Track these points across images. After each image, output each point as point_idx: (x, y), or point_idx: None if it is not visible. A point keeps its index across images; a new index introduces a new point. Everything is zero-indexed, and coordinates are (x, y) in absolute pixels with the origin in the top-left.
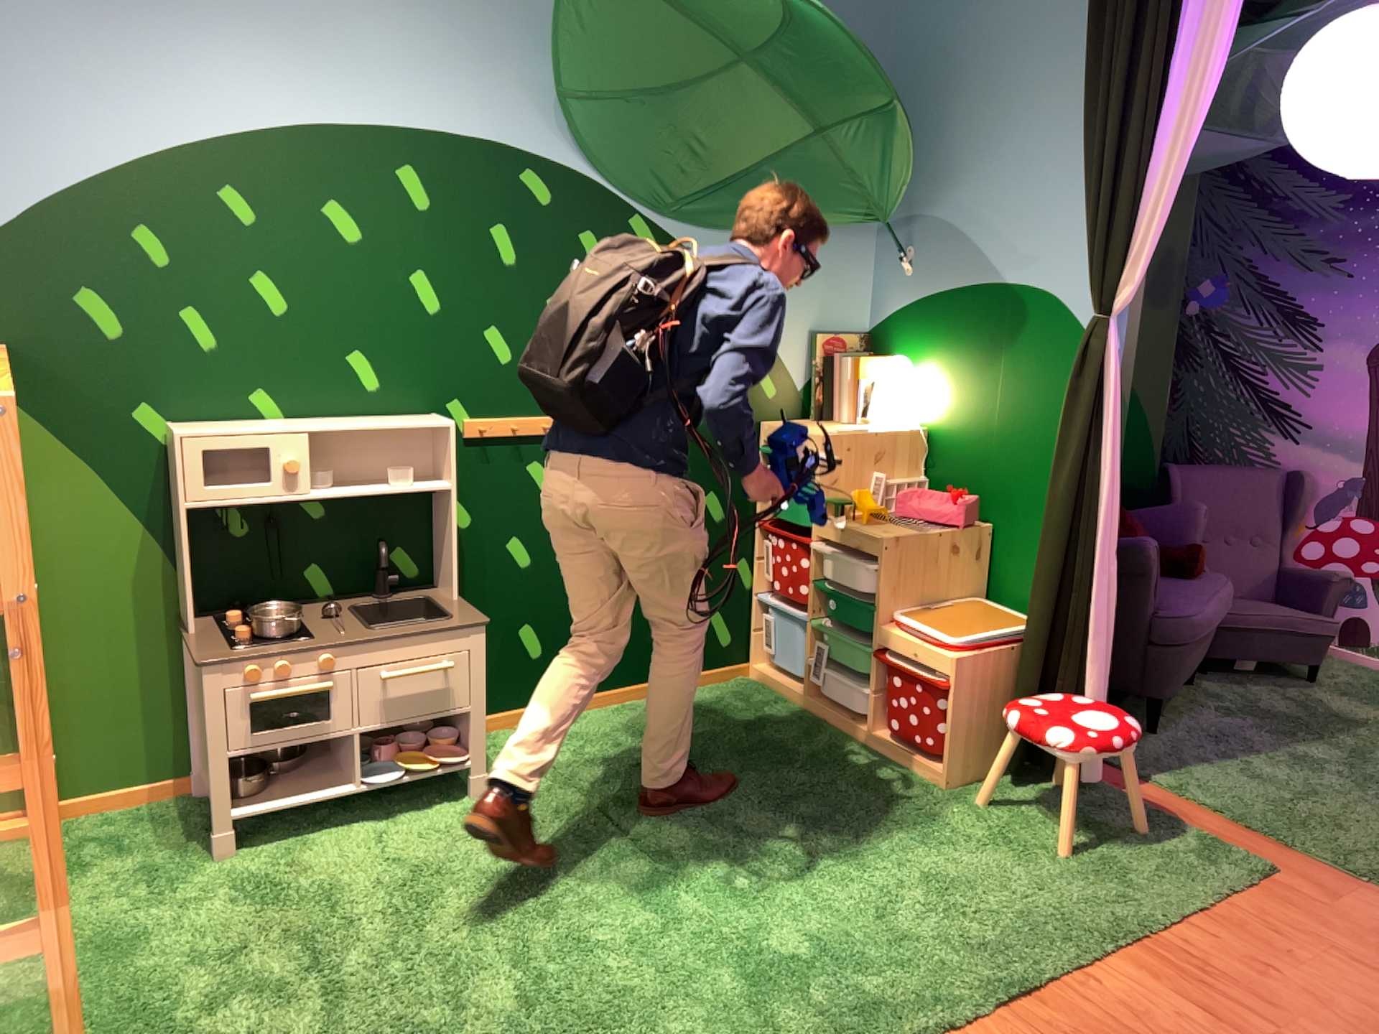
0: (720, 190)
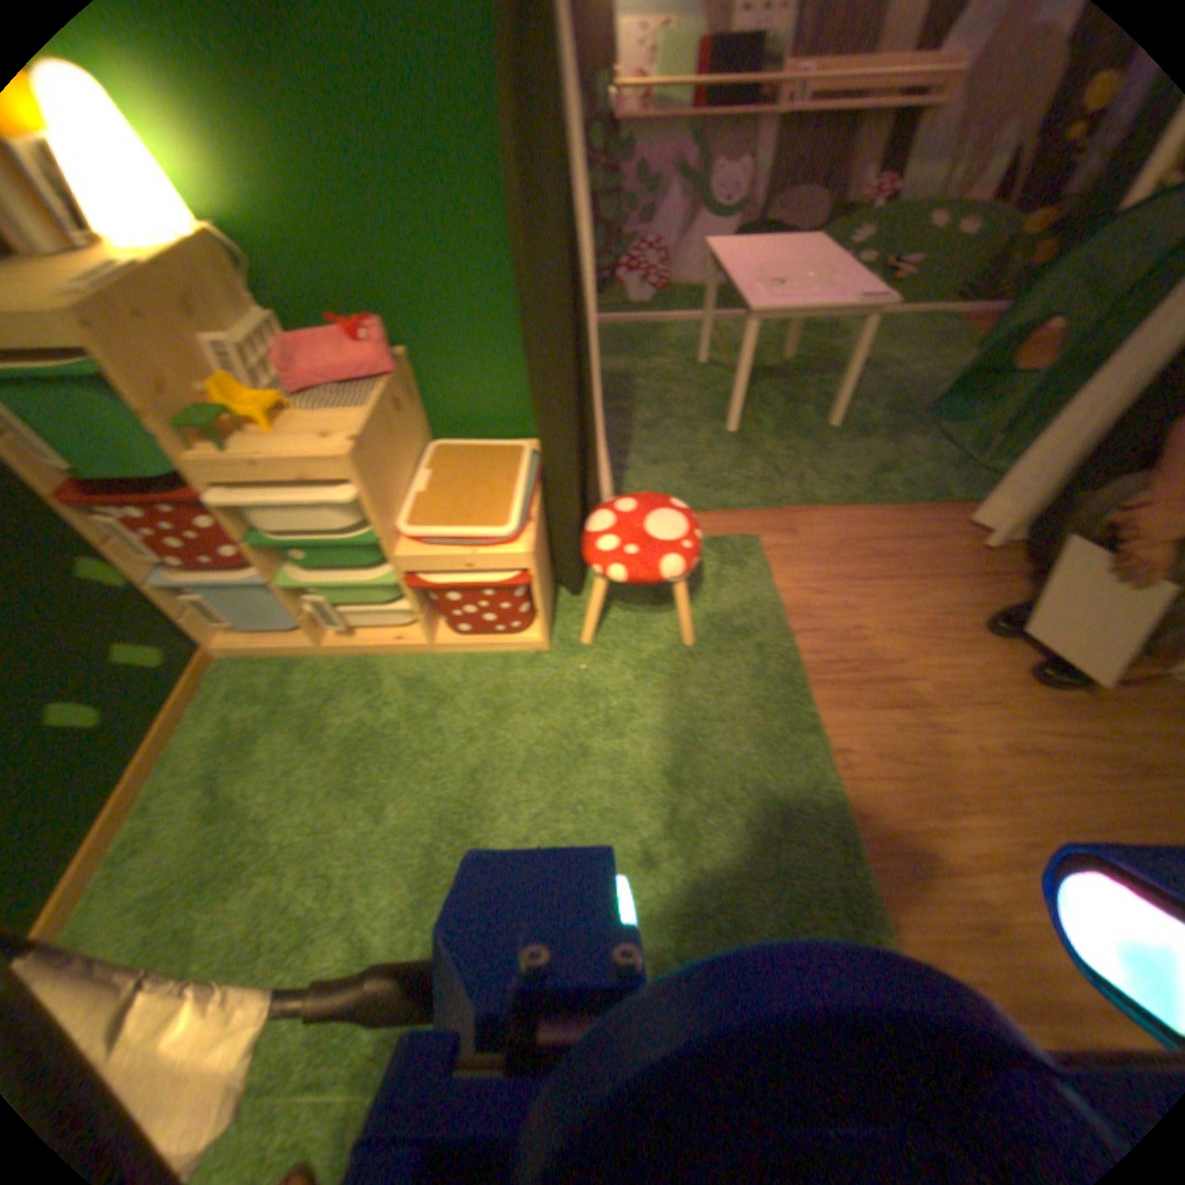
0: None
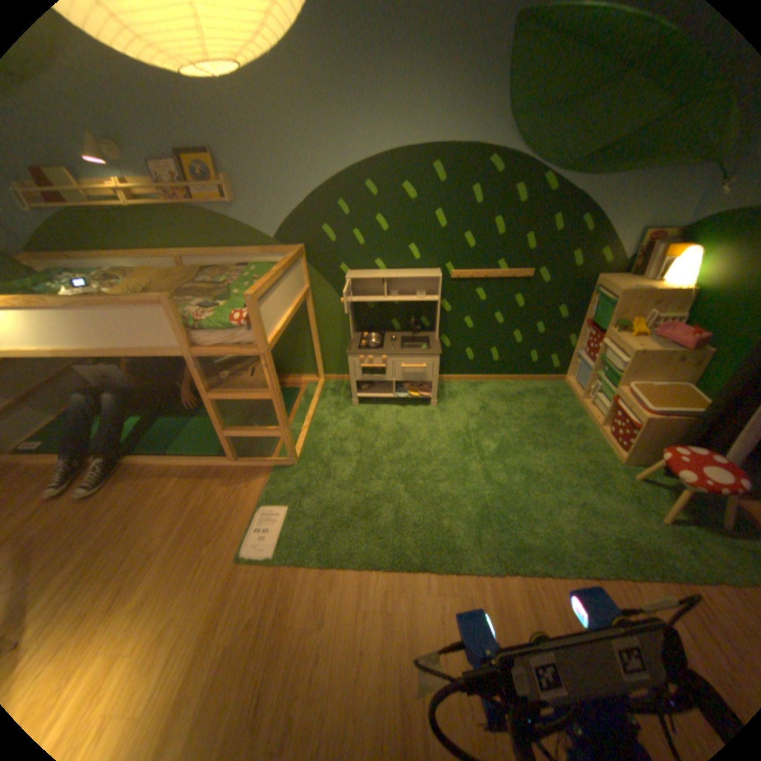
0: (604, 148)
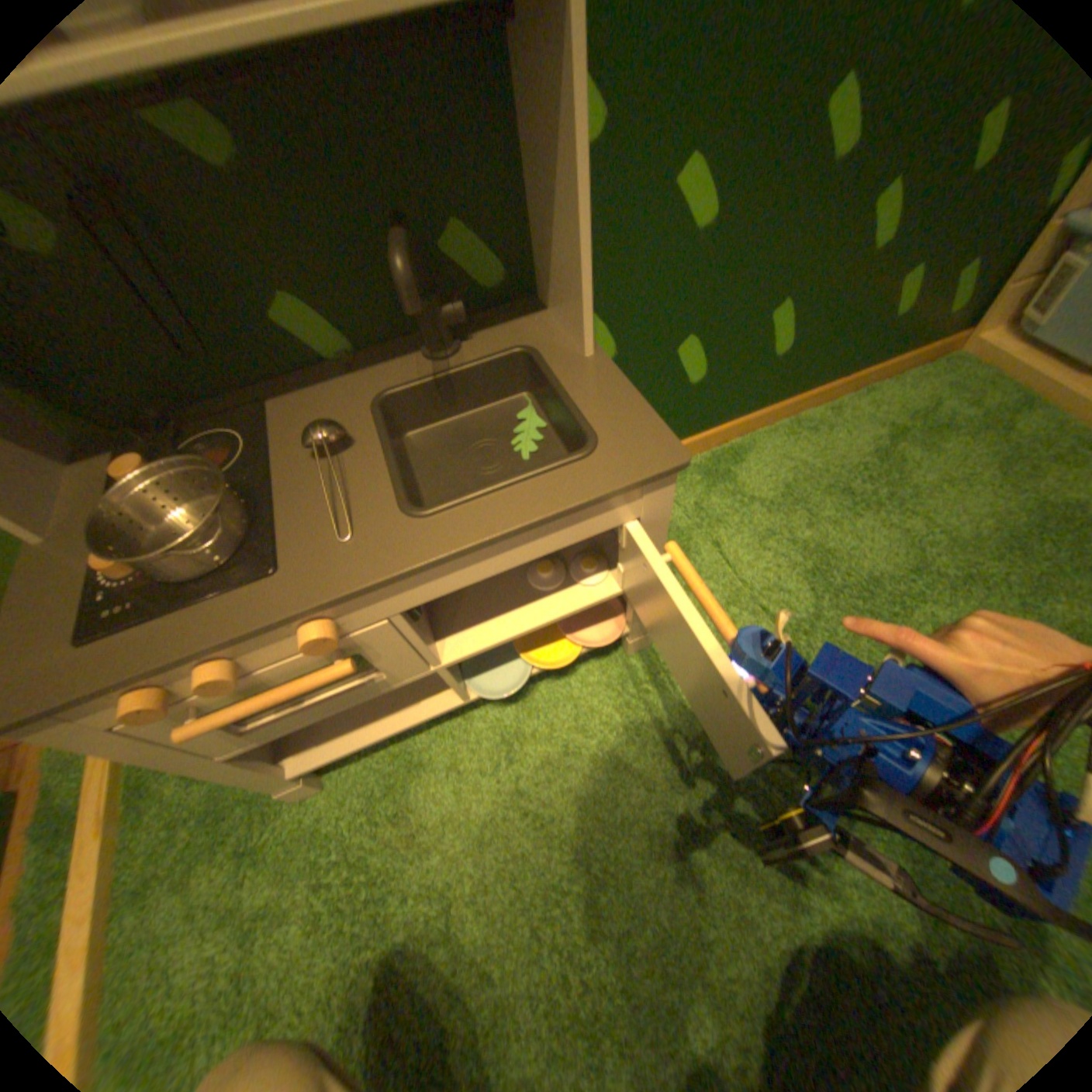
0: None
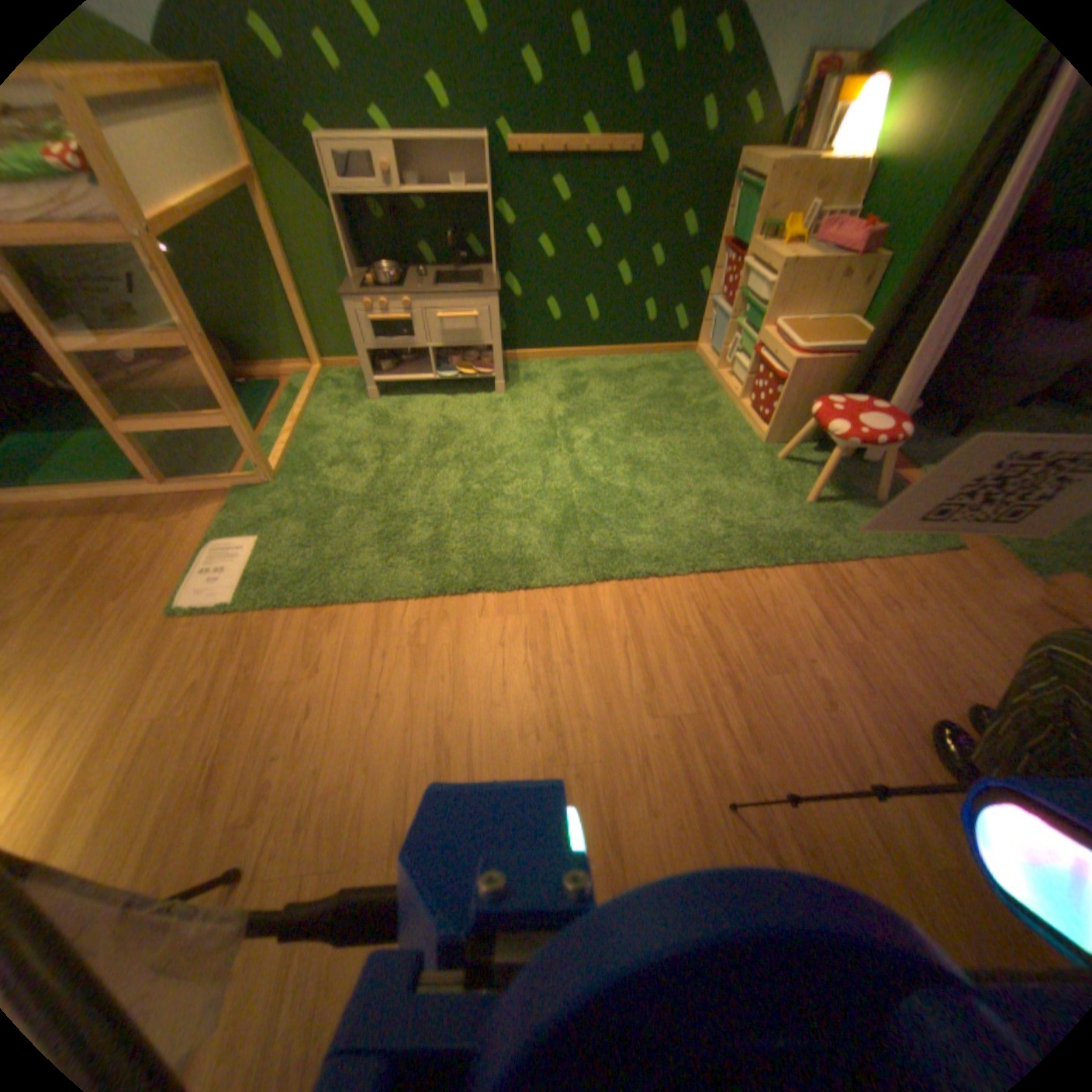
0: None
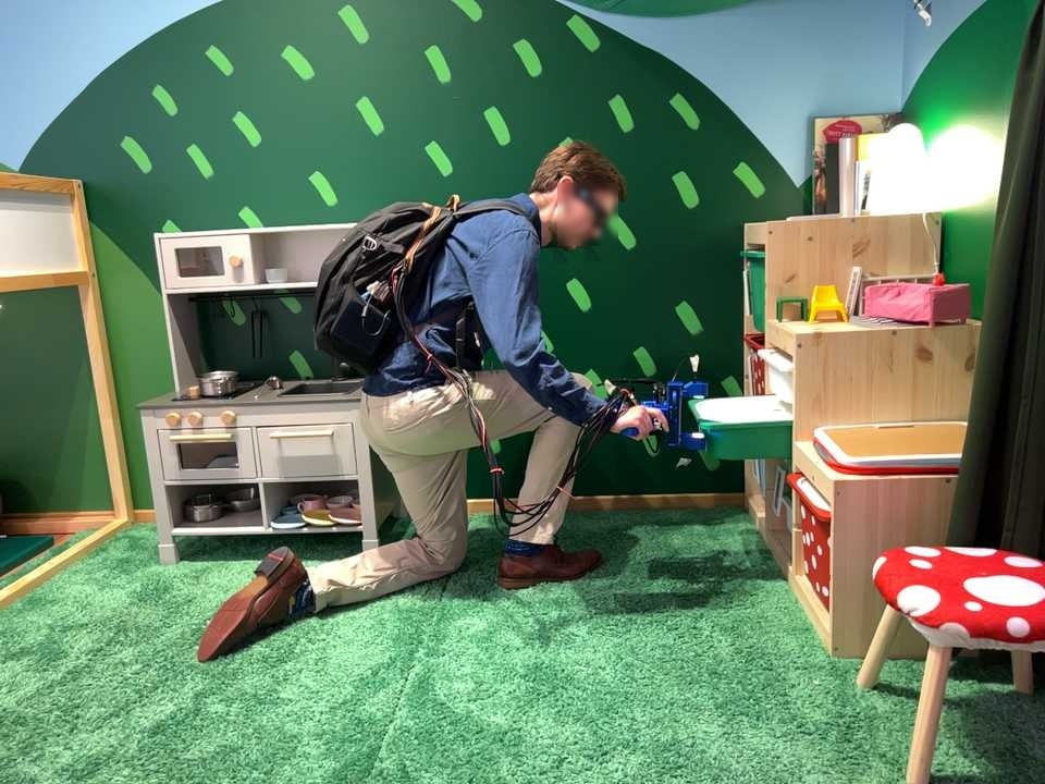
0: None
